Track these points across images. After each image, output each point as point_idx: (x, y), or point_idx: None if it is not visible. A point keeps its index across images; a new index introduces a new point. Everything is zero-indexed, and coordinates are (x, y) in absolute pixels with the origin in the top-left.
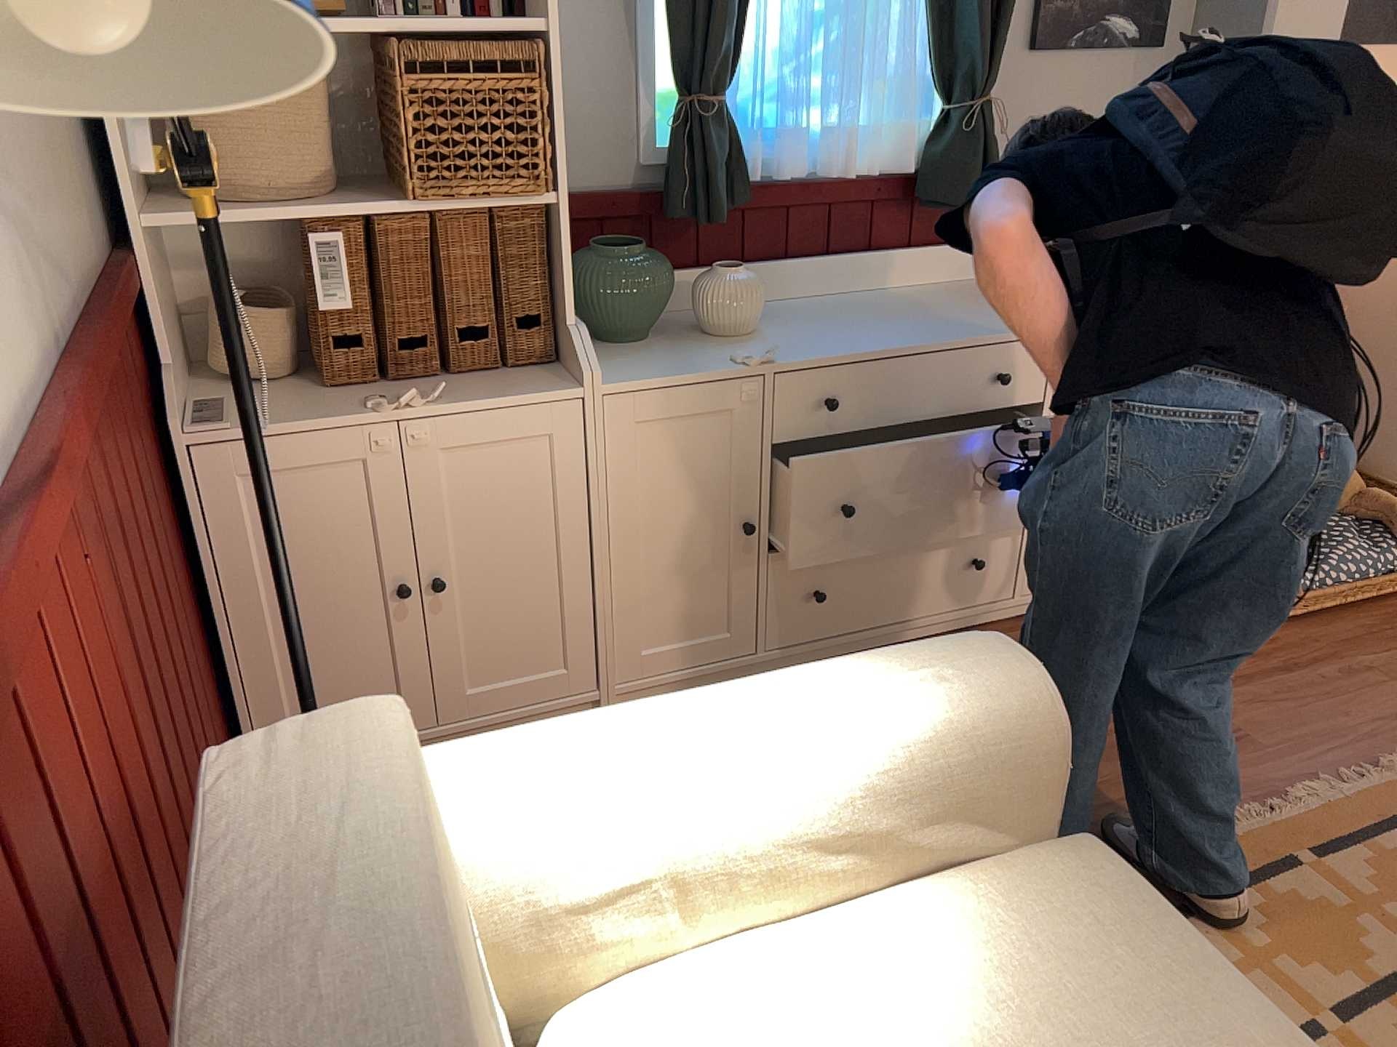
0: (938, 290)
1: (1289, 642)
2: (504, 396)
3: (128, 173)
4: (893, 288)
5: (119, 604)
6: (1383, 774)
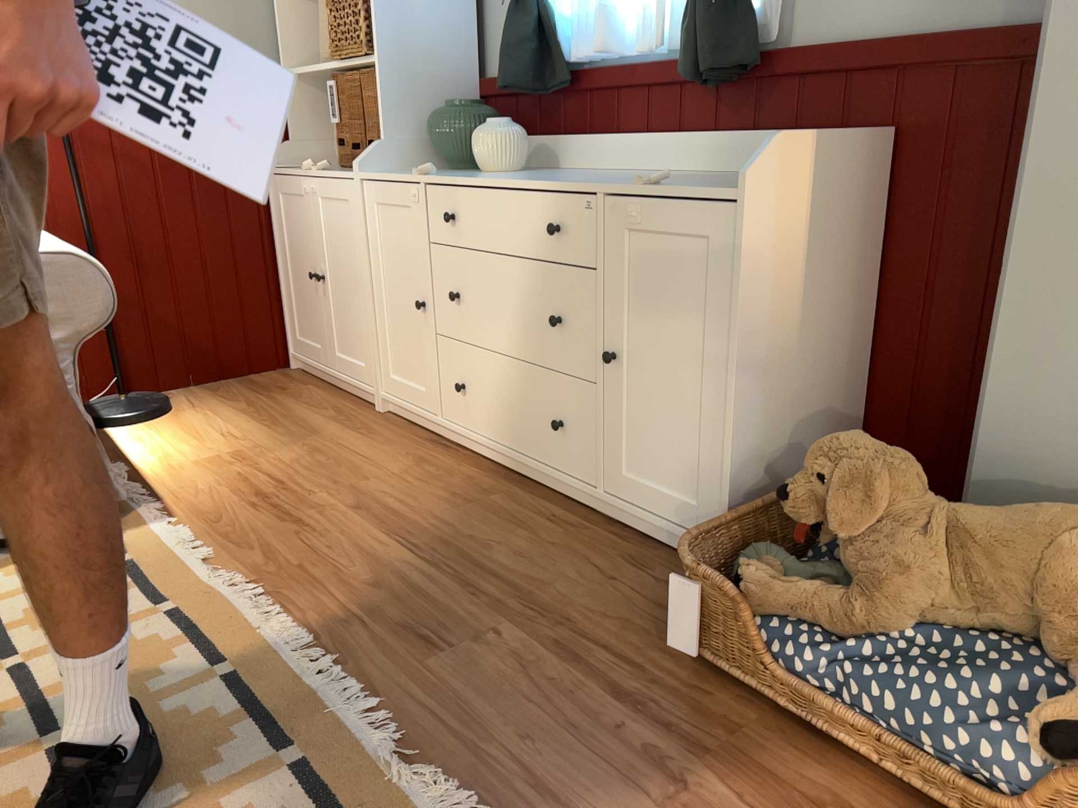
0: (700, 175)
1: (710, 704)
2: (341, 175)
3: (285, 52)
4: (679, 173)
5: (98, 177)
6: (380, 743)
